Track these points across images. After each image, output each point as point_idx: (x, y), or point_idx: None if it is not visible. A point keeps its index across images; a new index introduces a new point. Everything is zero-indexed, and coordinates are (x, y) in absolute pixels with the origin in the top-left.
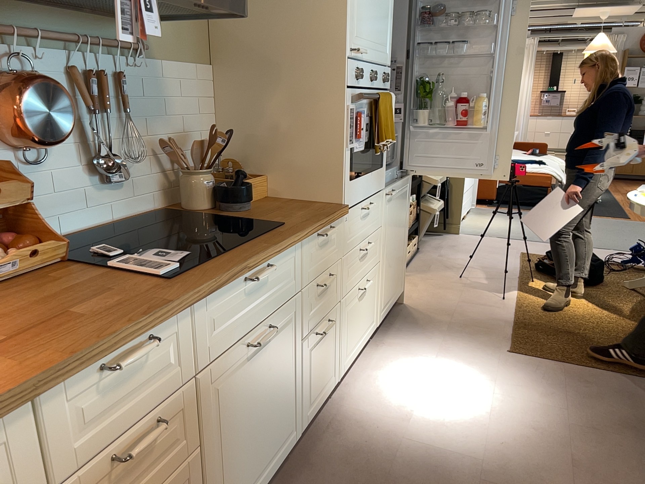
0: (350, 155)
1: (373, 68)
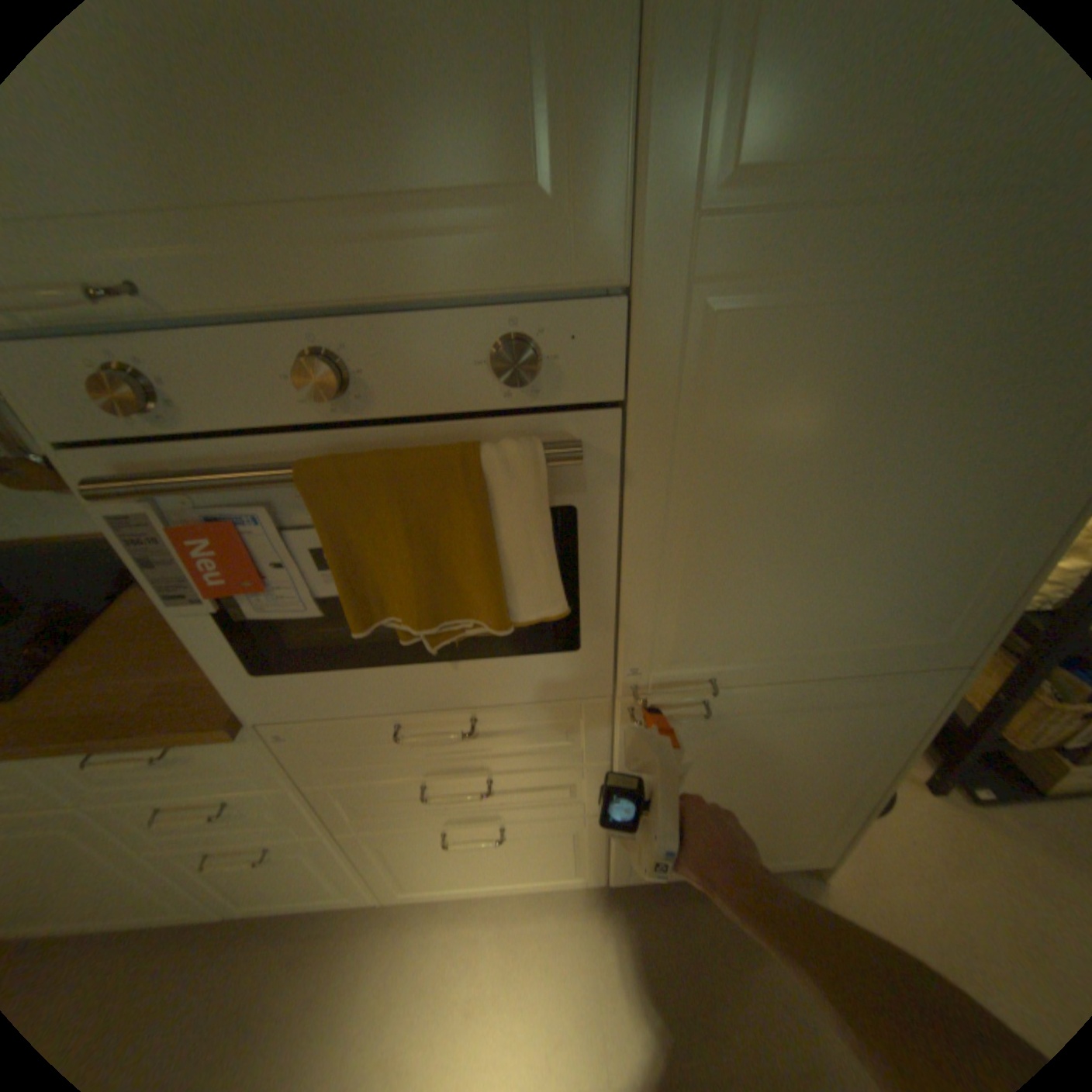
0: (217, 623)
1: (316, 330)
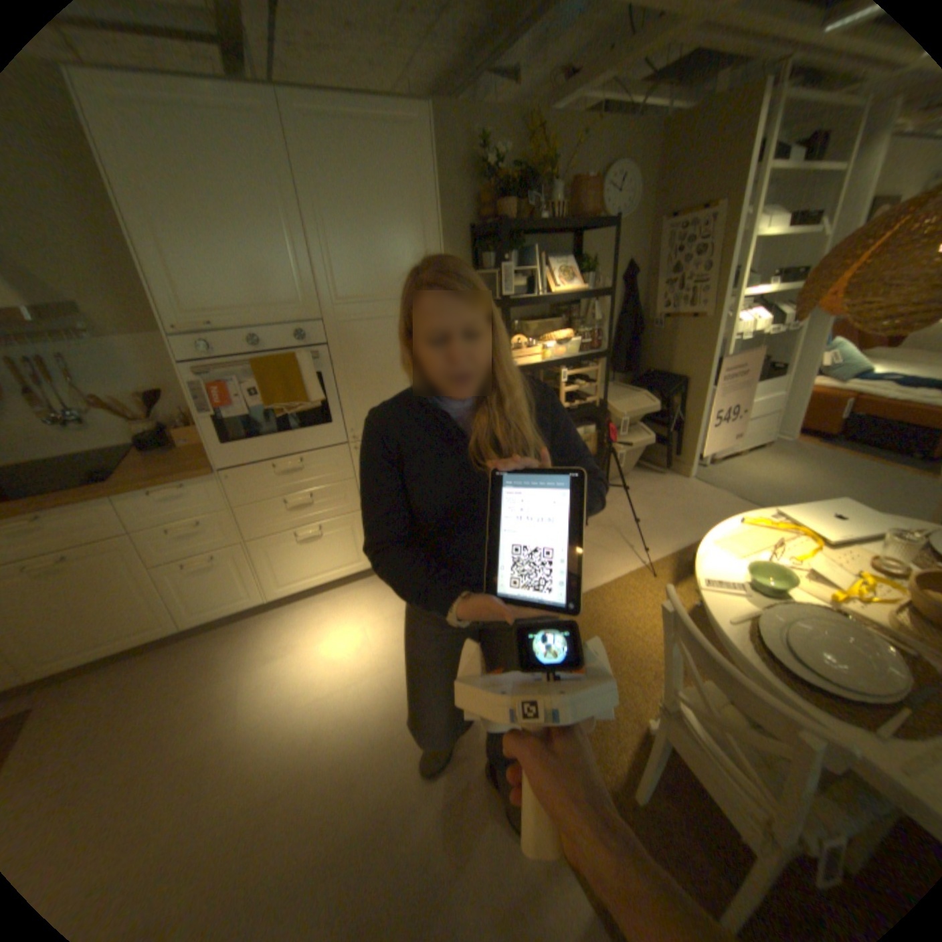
0: (211, 422)
1: (251, 332)
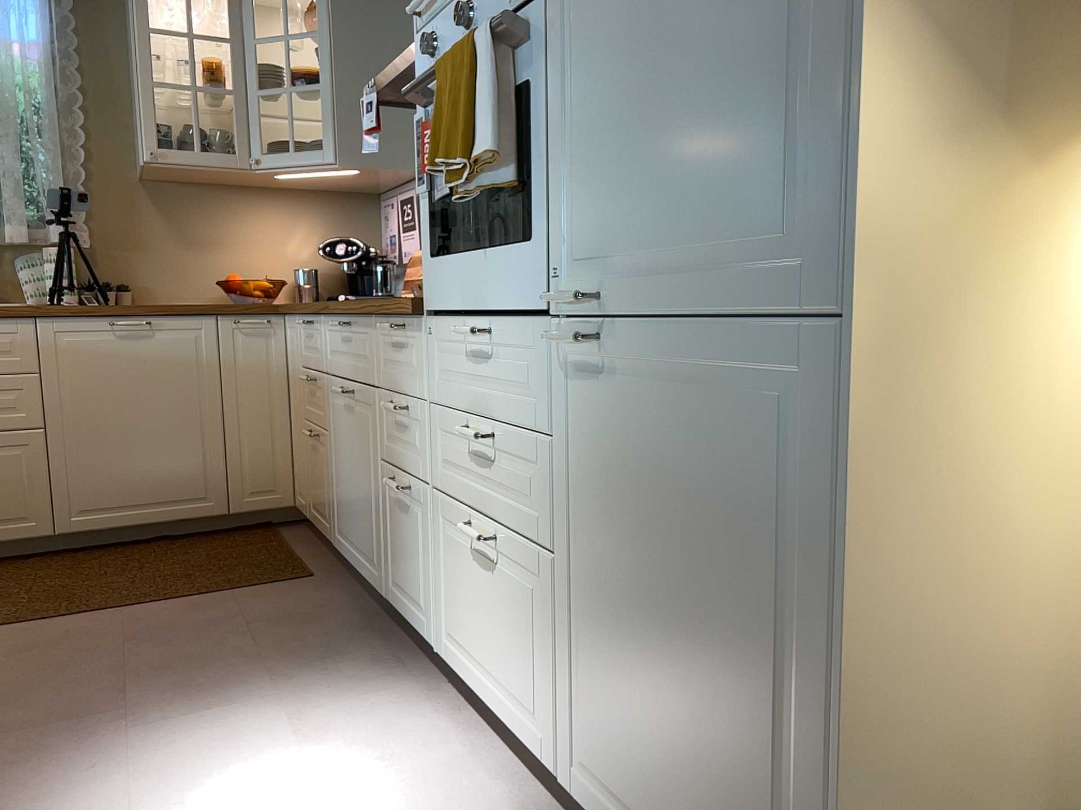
0: (432, 207)
1: None
